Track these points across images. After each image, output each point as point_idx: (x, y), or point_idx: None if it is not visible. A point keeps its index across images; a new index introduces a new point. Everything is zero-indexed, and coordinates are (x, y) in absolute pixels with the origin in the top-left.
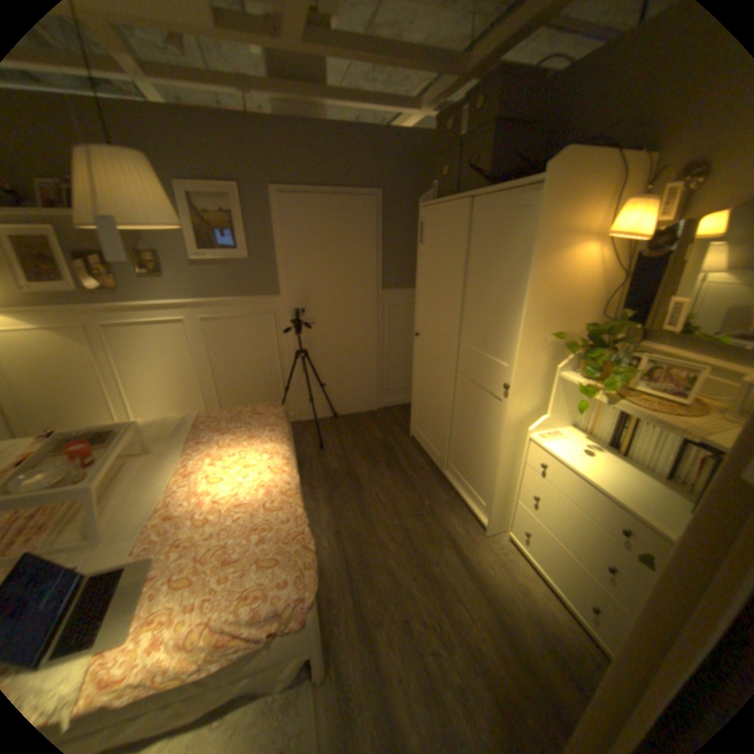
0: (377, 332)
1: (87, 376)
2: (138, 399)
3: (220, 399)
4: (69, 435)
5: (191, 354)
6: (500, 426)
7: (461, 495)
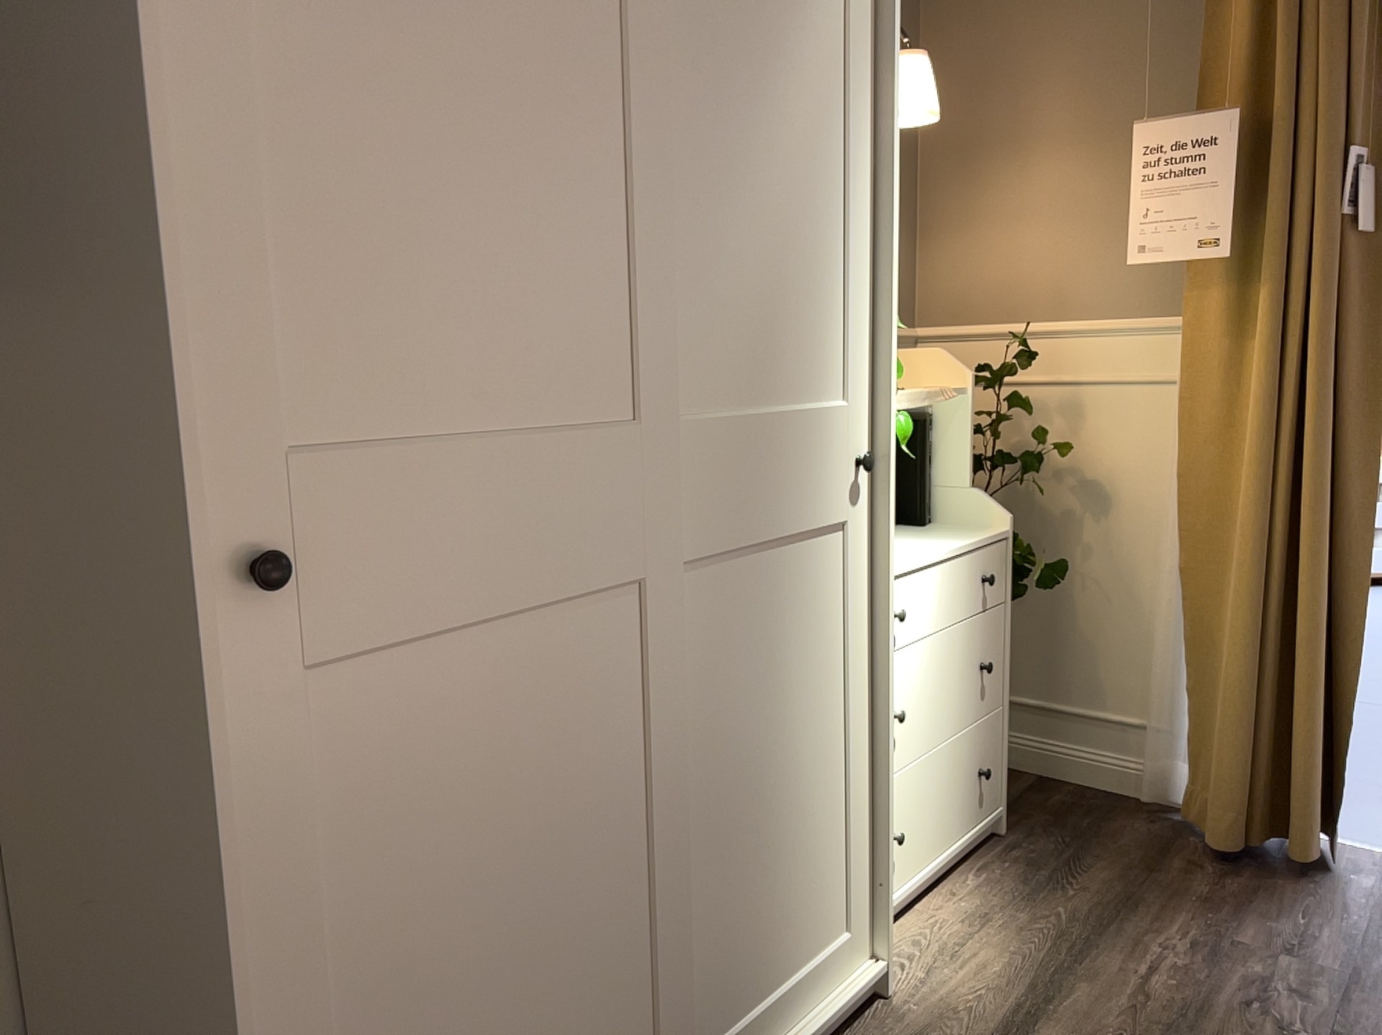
0: None
1: None
2: None
3: None
4: None
5: None
6: (851, 605)
7: None
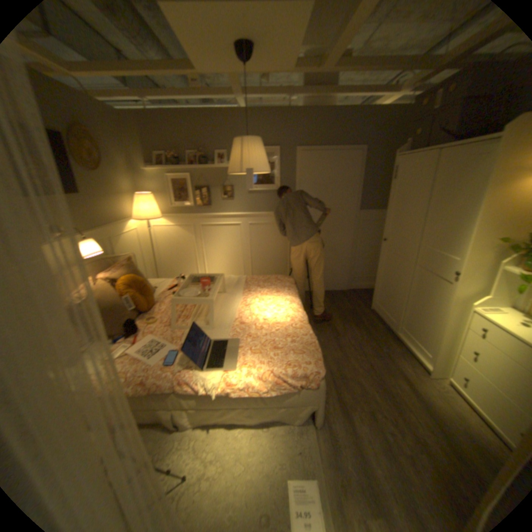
0: (353, 238)
1: (190, 251)
2: (211, 266)
3: (252, 271)
4: (195, 277)
5: (241, 244)
6: (449, 301)
7: (411, 350)
